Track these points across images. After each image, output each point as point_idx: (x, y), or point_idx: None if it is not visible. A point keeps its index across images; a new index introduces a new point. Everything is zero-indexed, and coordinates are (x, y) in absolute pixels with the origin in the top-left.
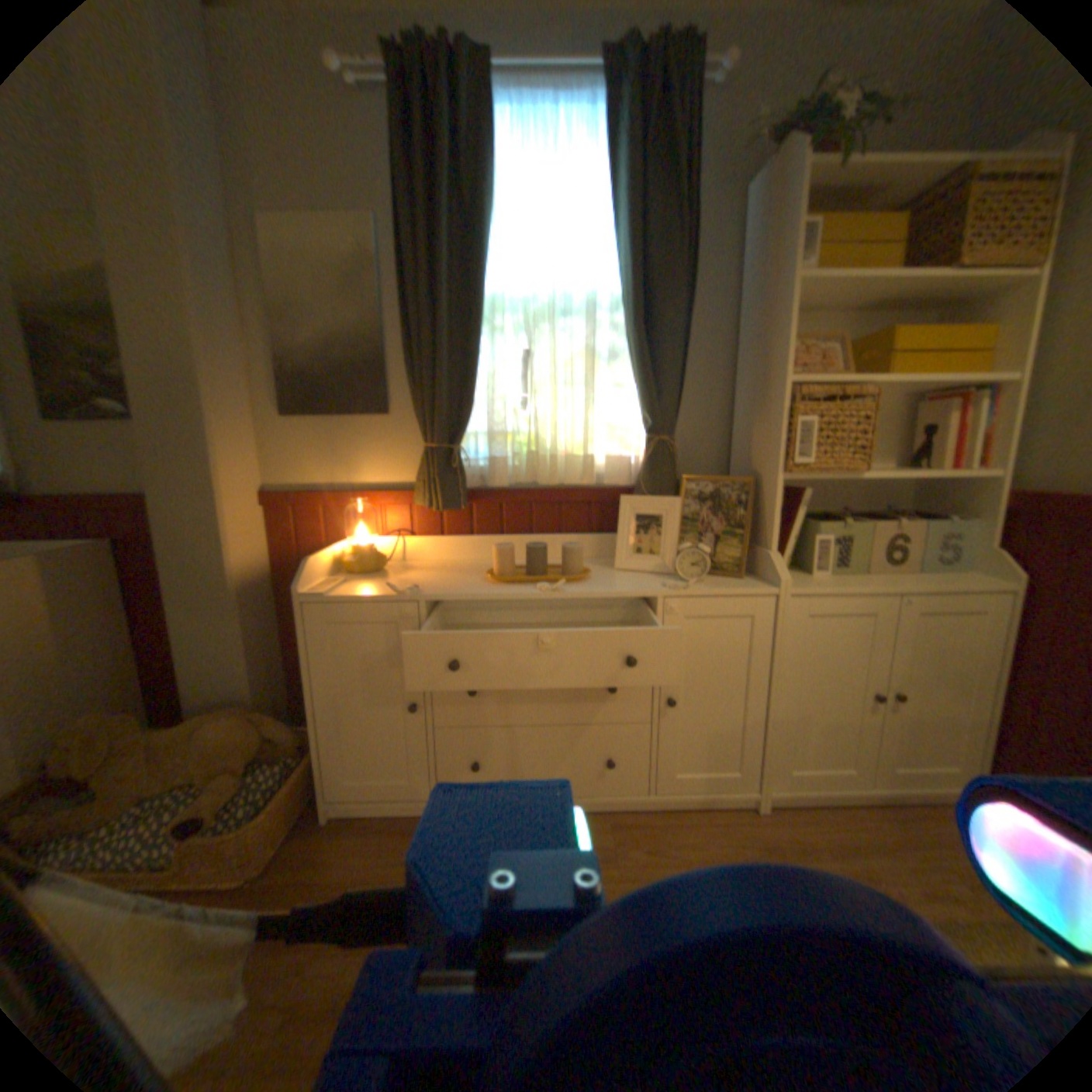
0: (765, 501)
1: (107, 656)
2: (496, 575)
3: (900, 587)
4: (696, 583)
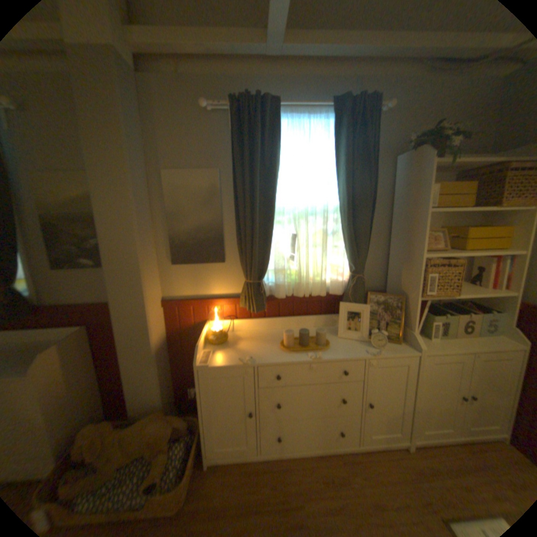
0: (410, 308)
1: (85, 385)
2: (286, 348)
3: (474, 349)
4: (382, 350)
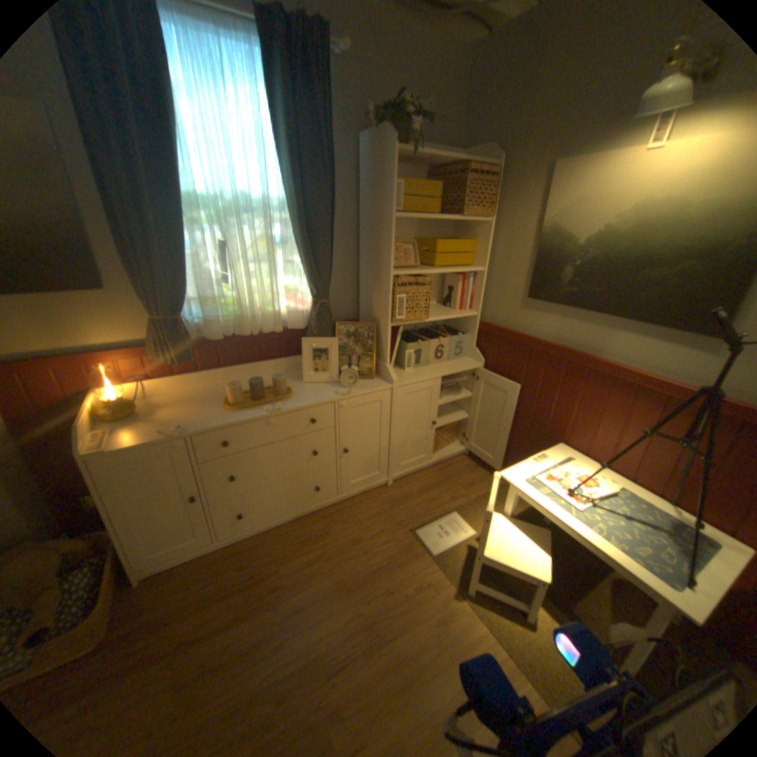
0: (382, 337)
1: None
2: (232, 405)
3: (440, 373)
4: (352, 388)
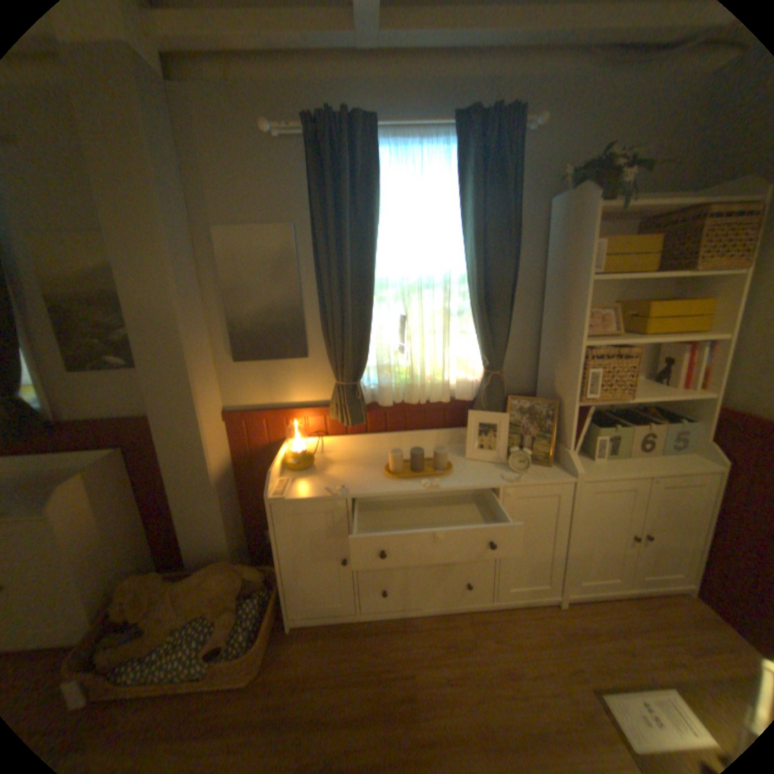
0: (565, 417)
1: (126, 525)
2: (392, 473)
3: (651, 472)
4: (523, 475)
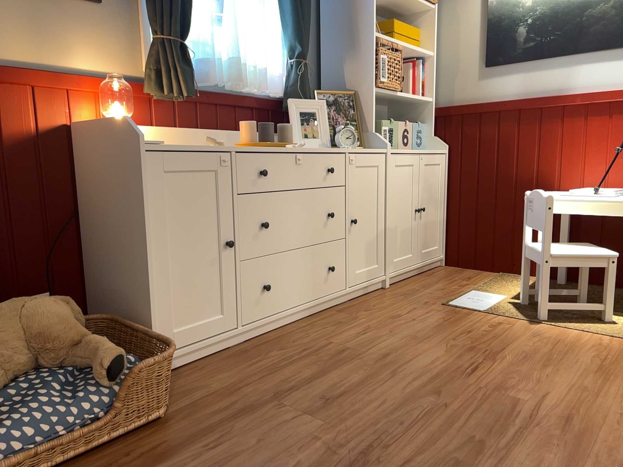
0: (362, 105)
1: None
2: (250, 142)
3: (416, 151)
4: (352, 148)
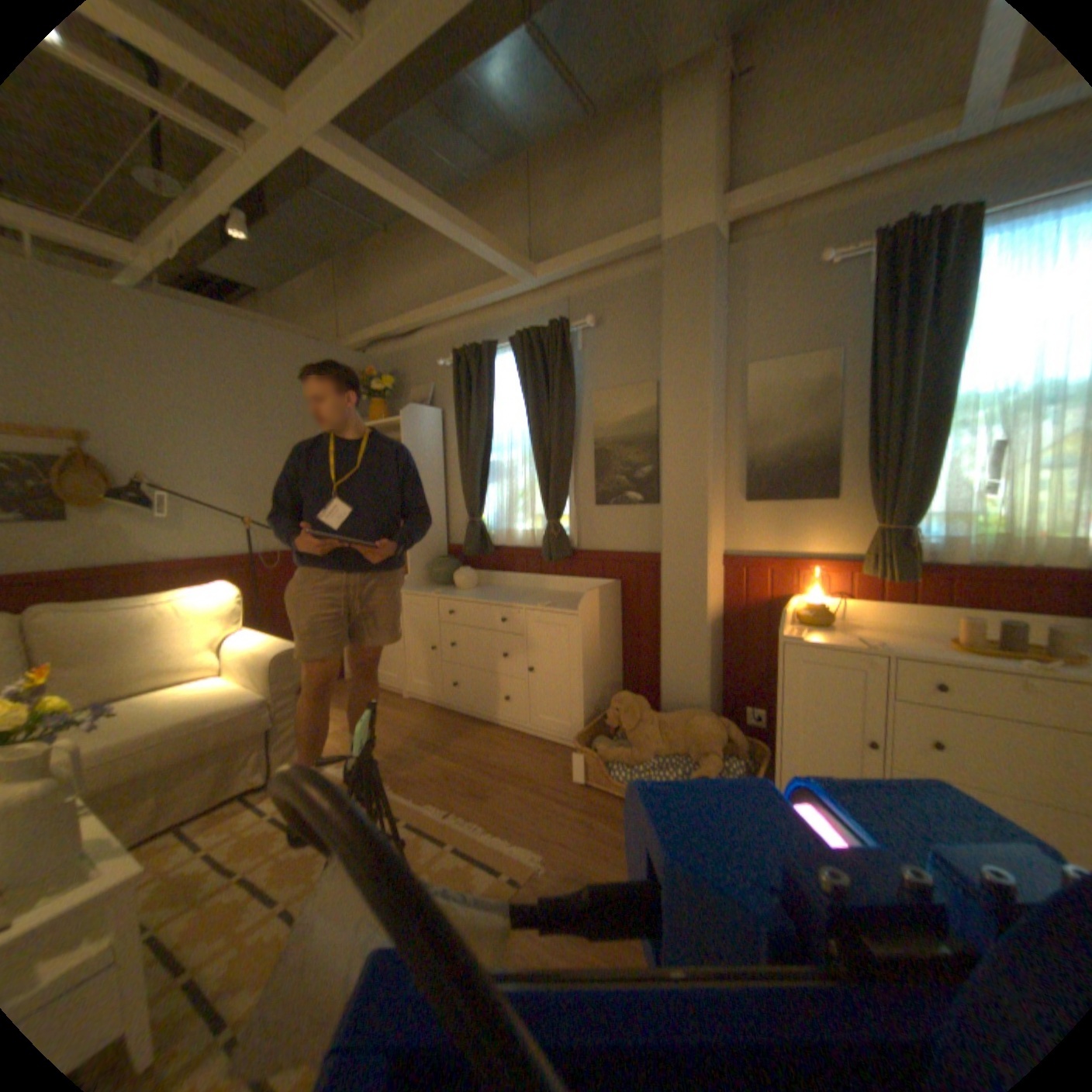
0: None
1: (613, 655)
2: (965, 646)
3: None
4: None
